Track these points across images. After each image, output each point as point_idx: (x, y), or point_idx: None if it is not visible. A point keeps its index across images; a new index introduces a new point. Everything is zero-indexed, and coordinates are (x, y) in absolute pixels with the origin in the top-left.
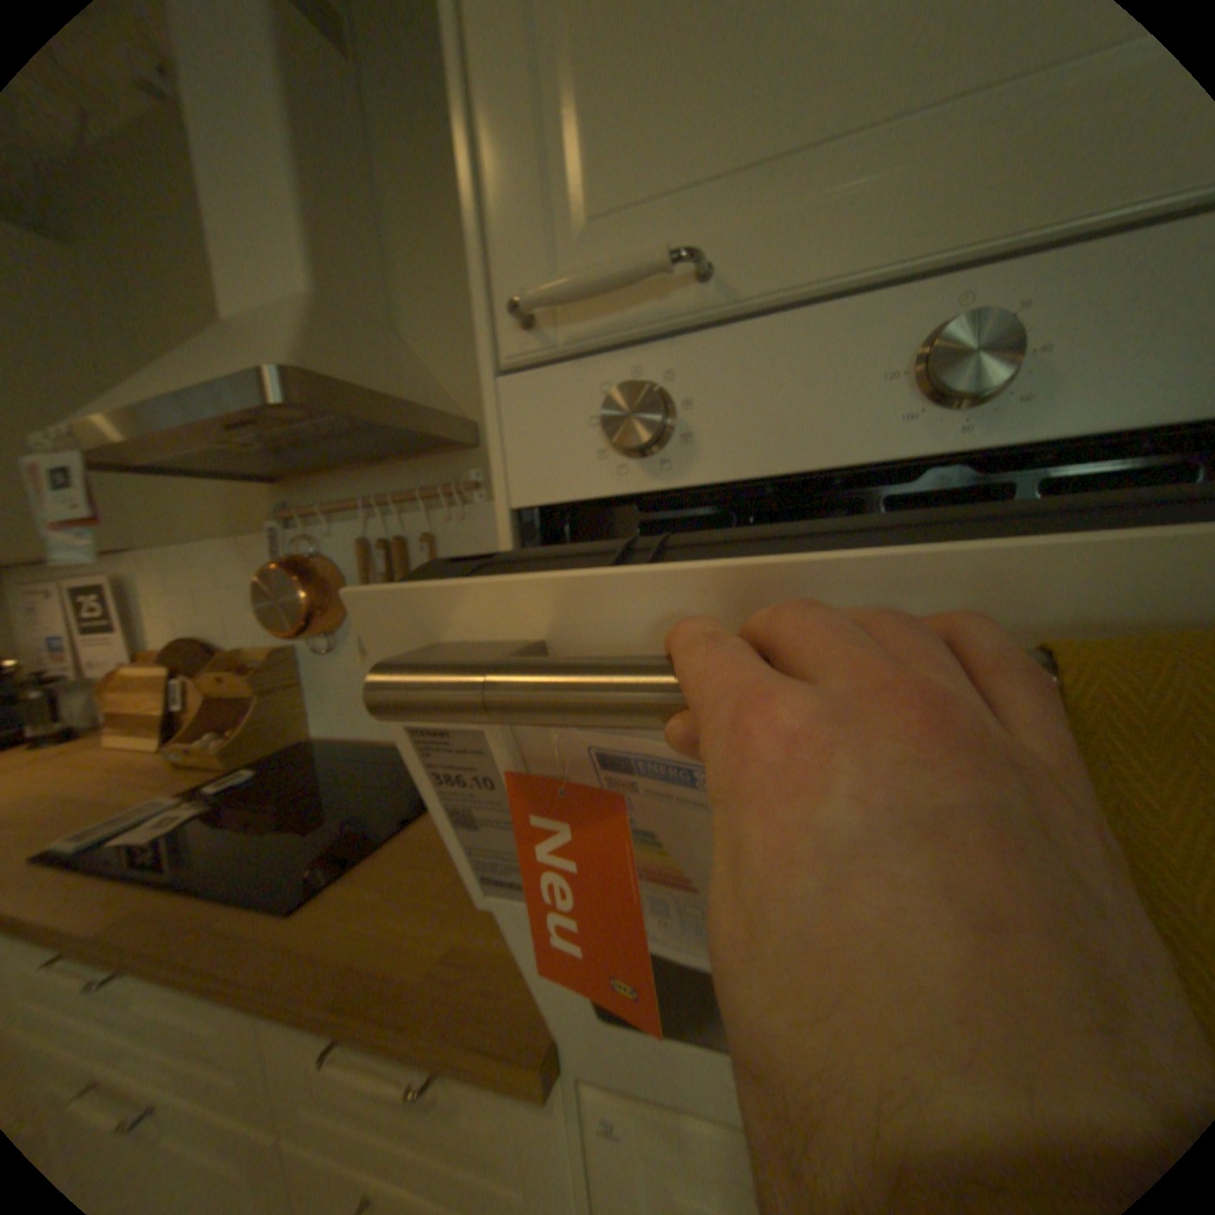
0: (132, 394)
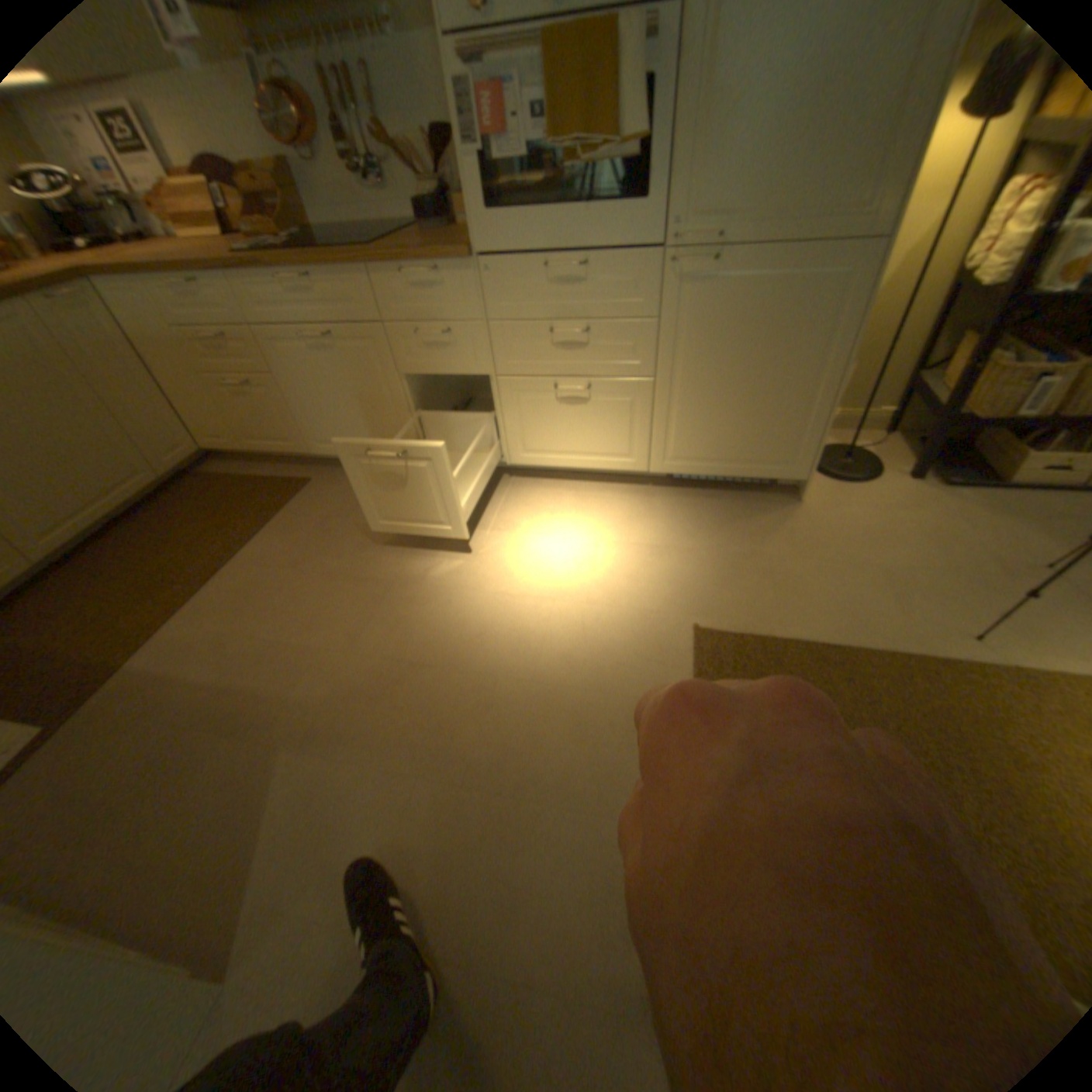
0: None
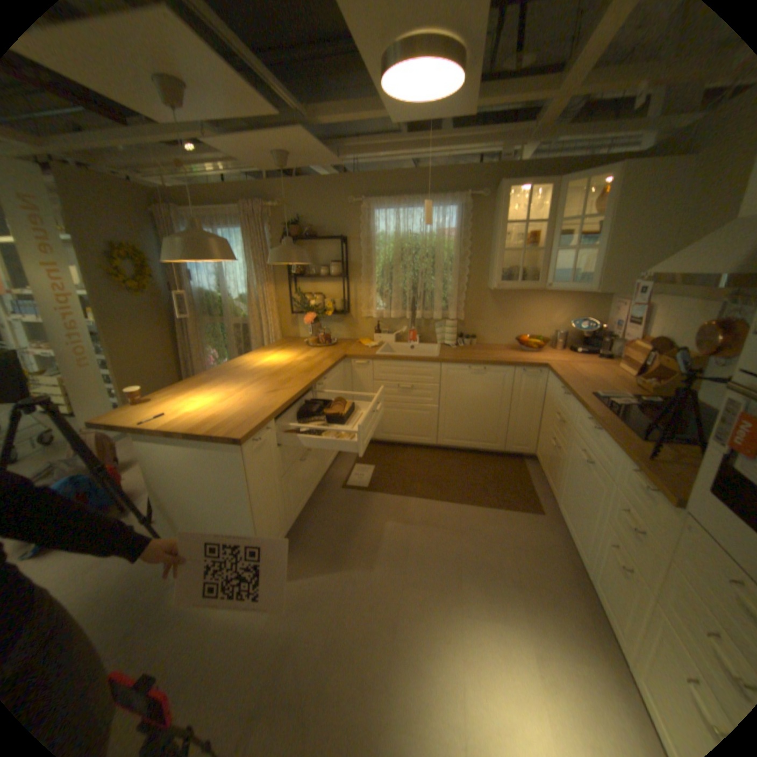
0: (677, 261)
